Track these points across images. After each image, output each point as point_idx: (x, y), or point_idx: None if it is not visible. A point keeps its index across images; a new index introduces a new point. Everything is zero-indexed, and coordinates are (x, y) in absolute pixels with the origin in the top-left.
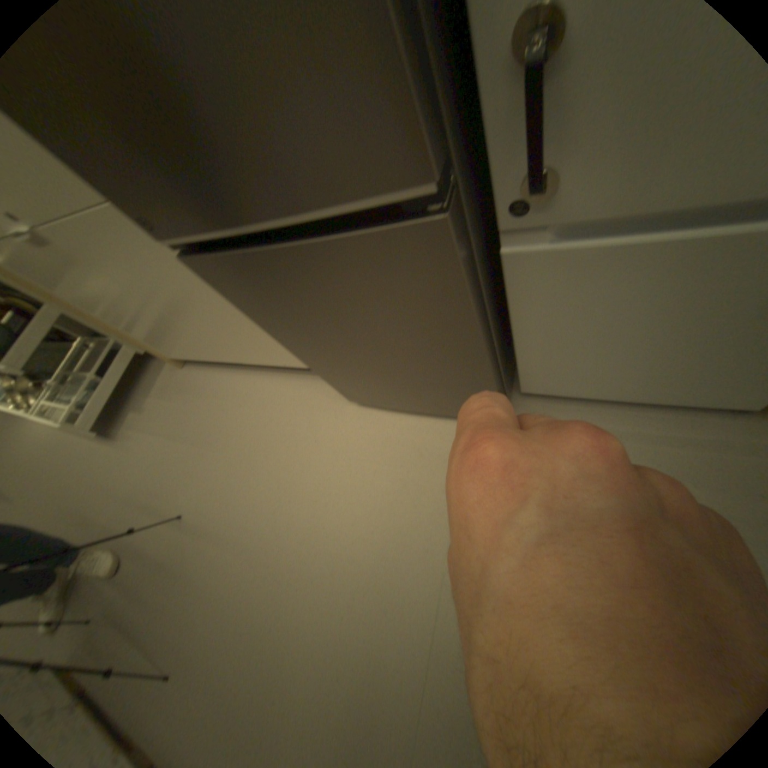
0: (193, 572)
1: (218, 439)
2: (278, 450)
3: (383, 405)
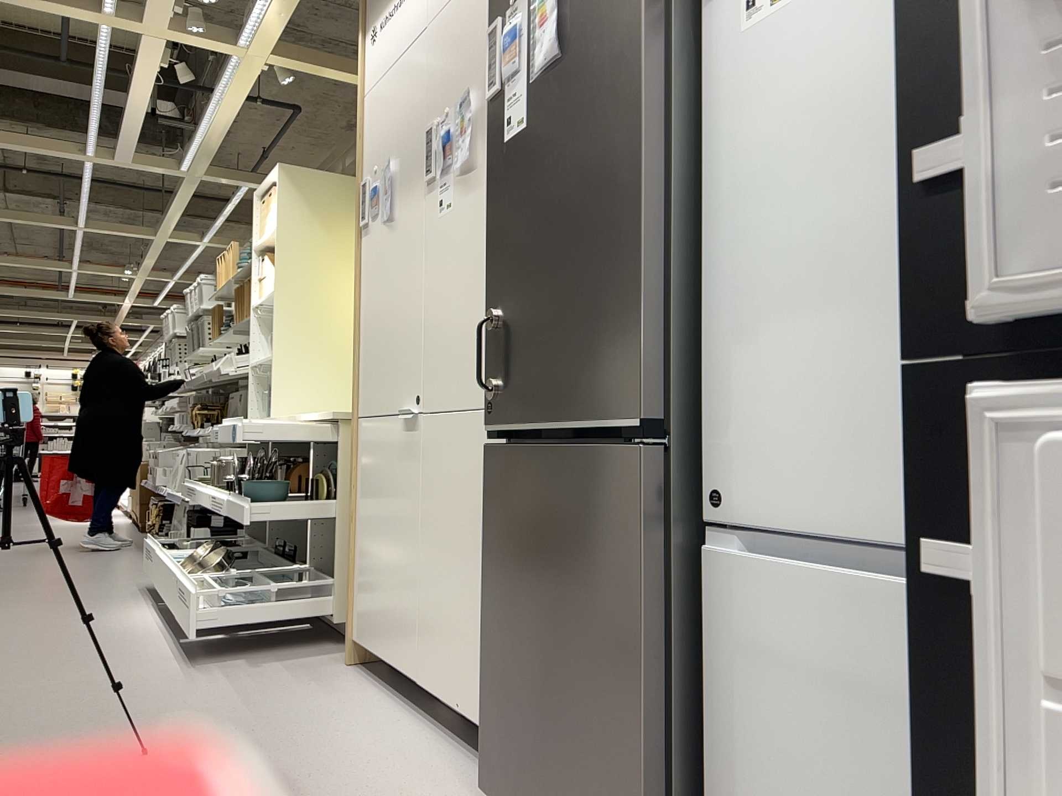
0: None
1: (289, 733)
2: (331, 784)
3: None
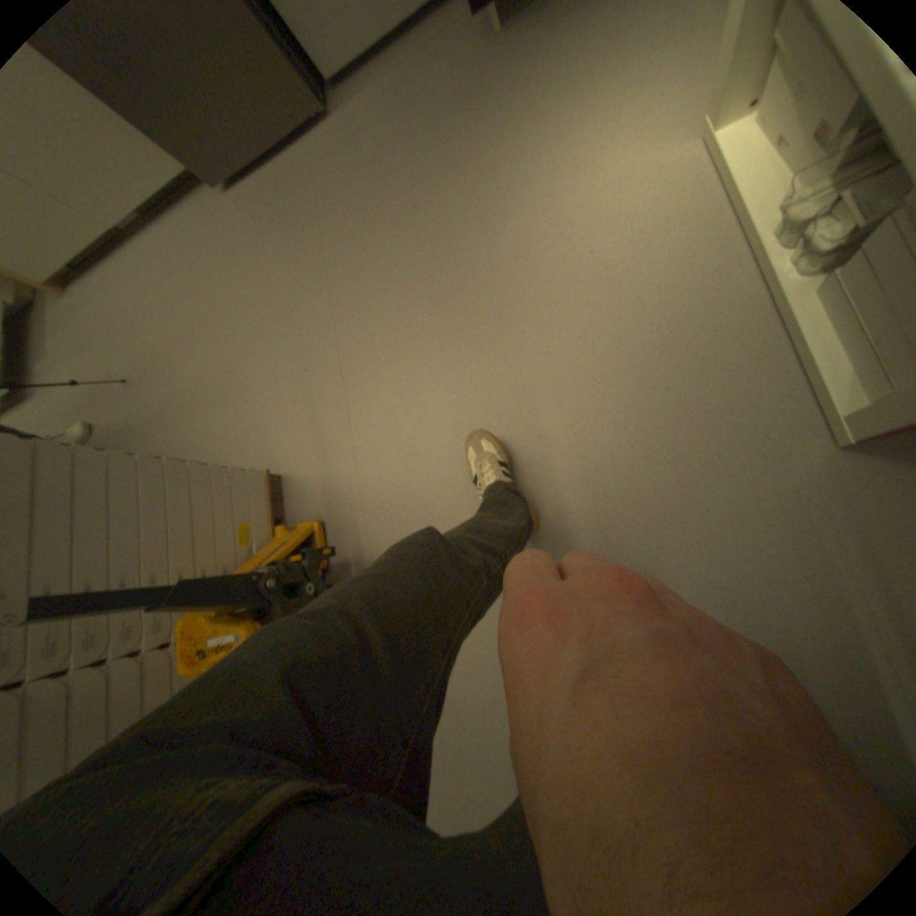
0: (155, 399)
1: (126, 309)
2: (178, 272)
3: (241, 174)
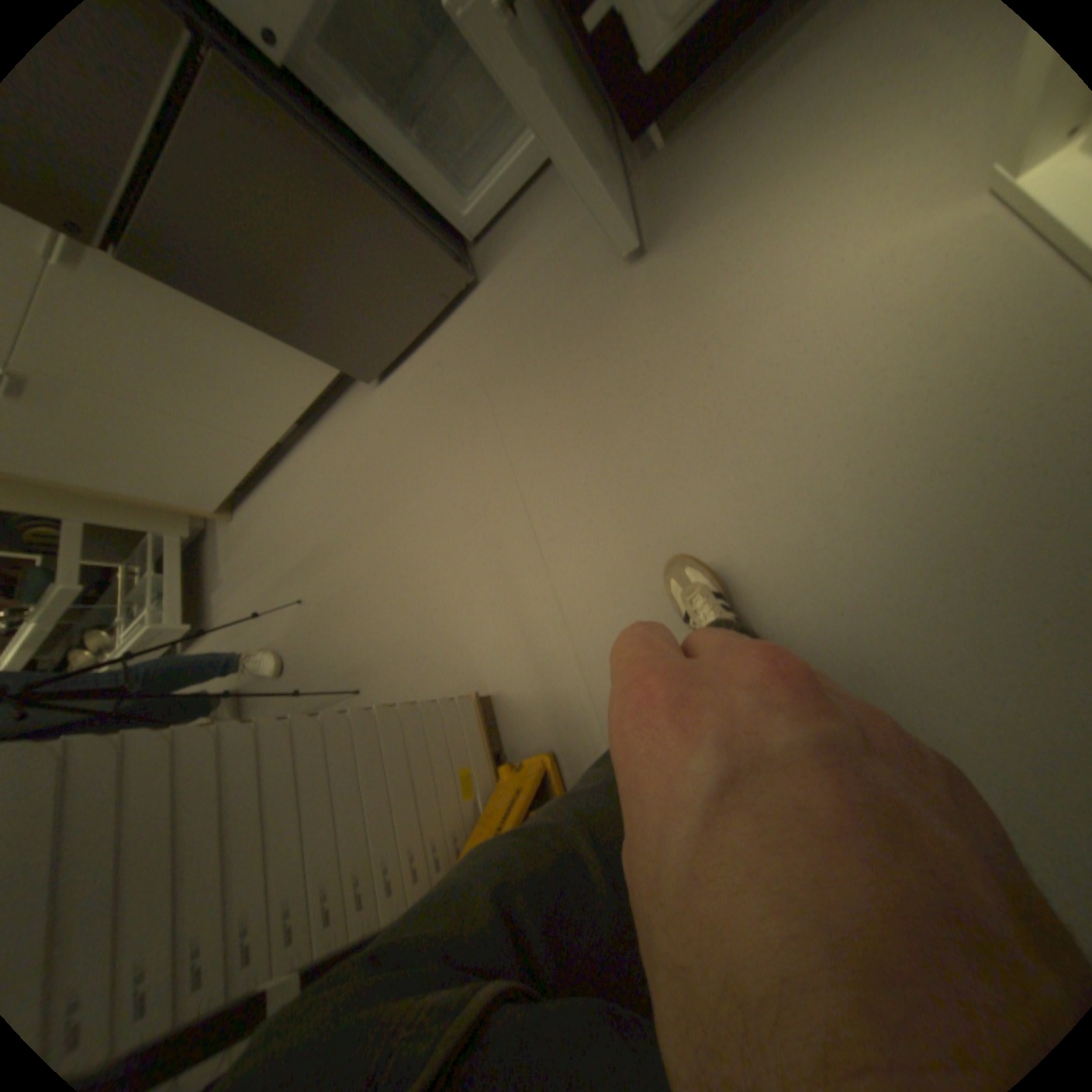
0: (334, 618)
1: (295, 524)
2: (344, 477)
3: (397, 364)
